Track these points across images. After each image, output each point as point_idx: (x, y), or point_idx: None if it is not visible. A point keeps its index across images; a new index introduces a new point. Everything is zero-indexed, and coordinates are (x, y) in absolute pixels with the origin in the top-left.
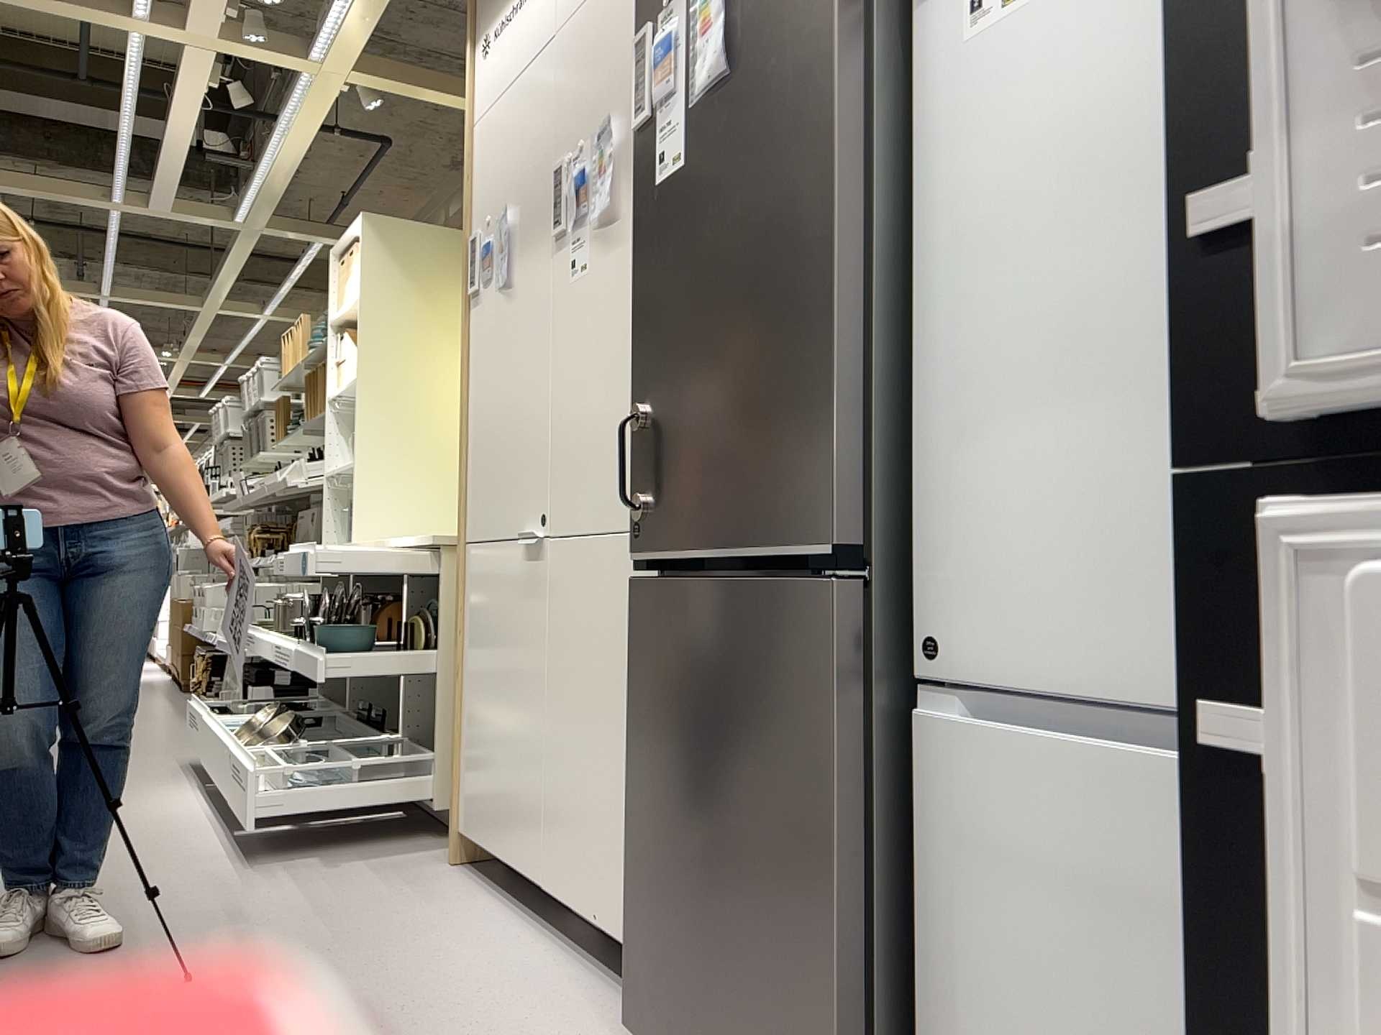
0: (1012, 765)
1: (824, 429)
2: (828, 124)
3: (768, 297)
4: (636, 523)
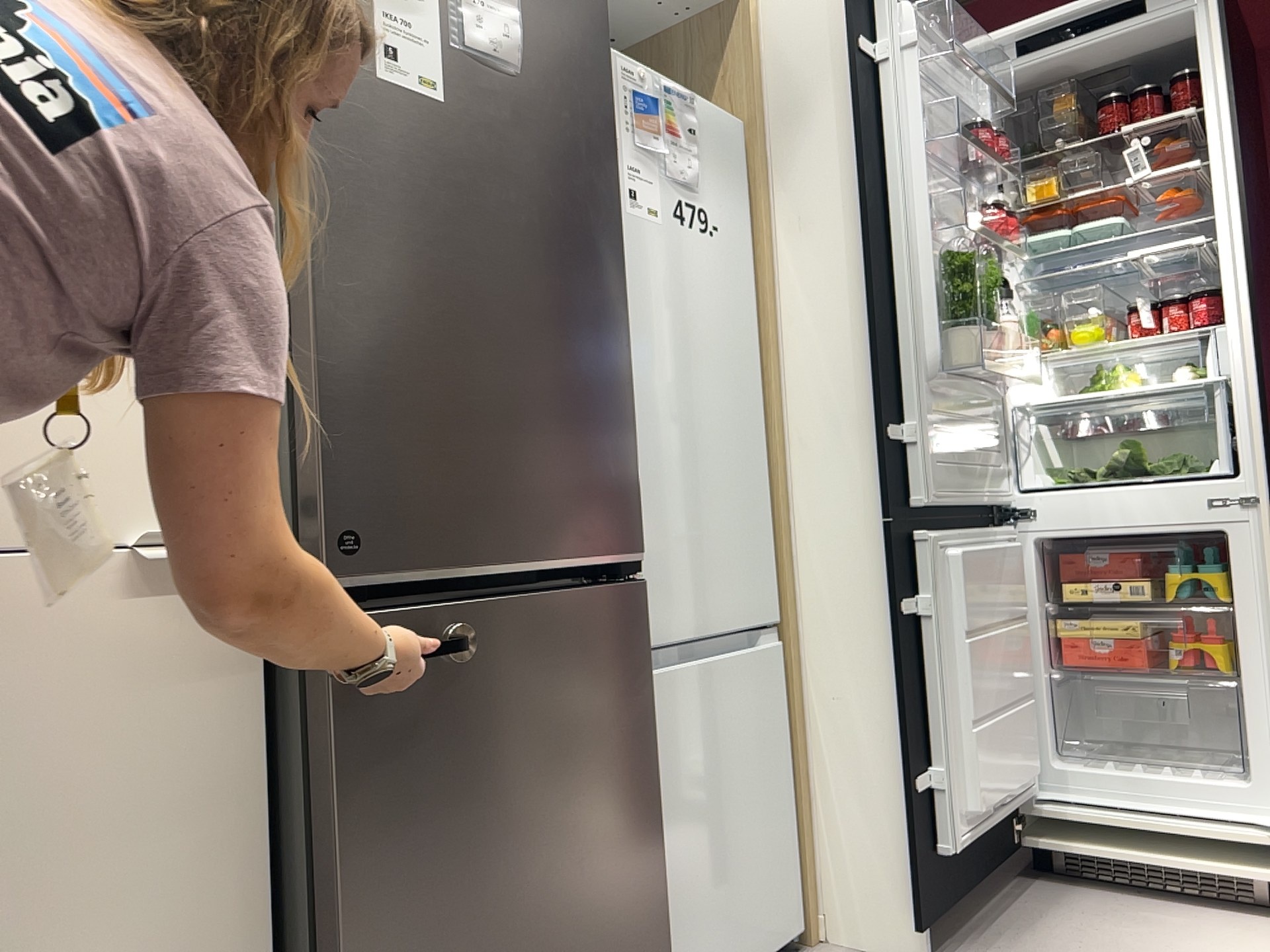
0: (679, 685)
1: (628, 457)
2: (614, 215)
3: (571, 324)
4: (341, 530)
